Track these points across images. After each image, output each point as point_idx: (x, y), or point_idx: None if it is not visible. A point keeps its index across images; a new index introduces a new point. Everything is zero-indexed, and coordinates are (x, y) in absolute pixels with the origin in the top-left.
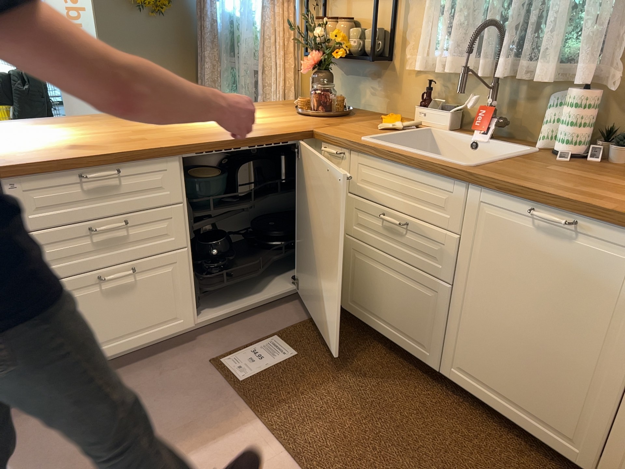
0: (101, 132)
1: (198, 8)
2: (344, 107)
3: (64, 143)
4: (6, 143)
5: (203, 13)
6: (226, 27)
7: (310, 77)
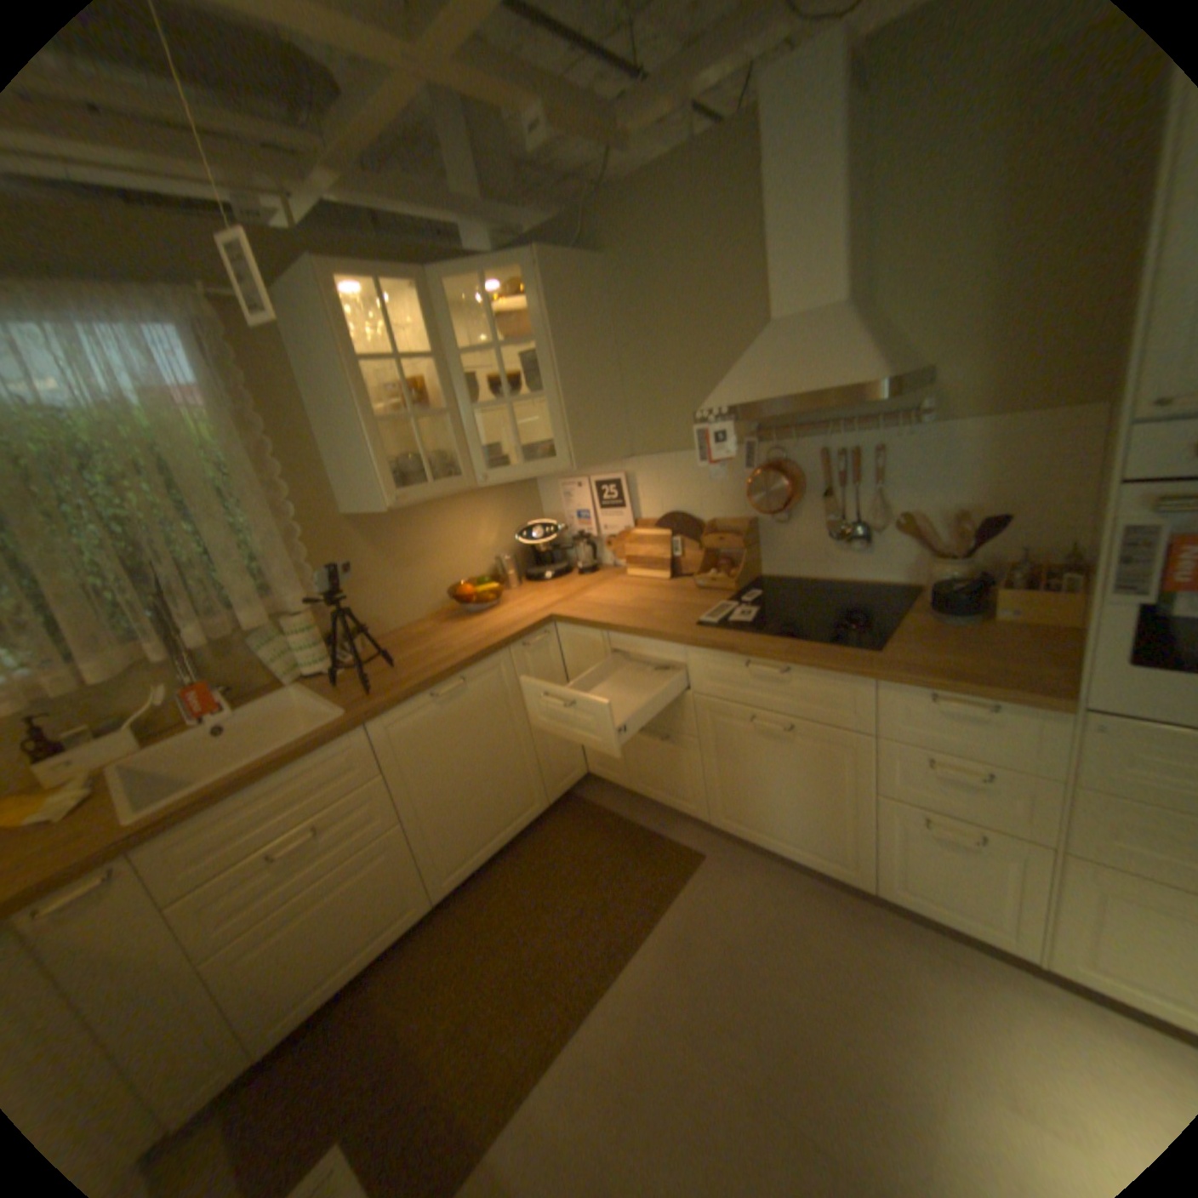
0: None
1: None
2: None
3: None
4: None
5: None
6: None
7: None
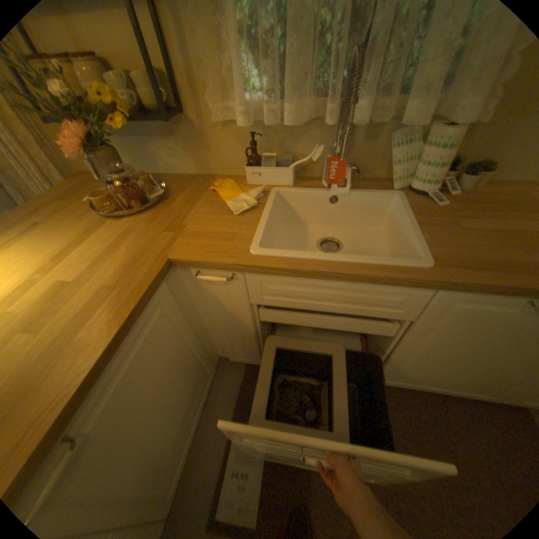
0: None
1: None
2: (152, 181)
3: None
4: None
5: None
6: None
7: (85, 158)
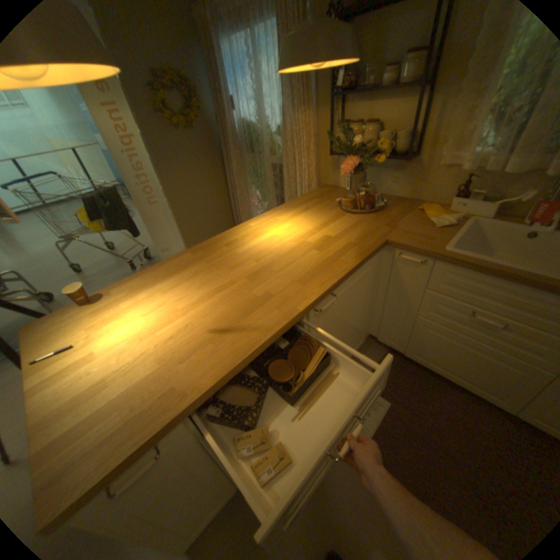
0: (219, 286)
1: (216, 116)
2: (377, 197)
3: (203, 321)
4: (149, 334)
5: (221, 120)
6: (244, 130)
7: (348, 177)
